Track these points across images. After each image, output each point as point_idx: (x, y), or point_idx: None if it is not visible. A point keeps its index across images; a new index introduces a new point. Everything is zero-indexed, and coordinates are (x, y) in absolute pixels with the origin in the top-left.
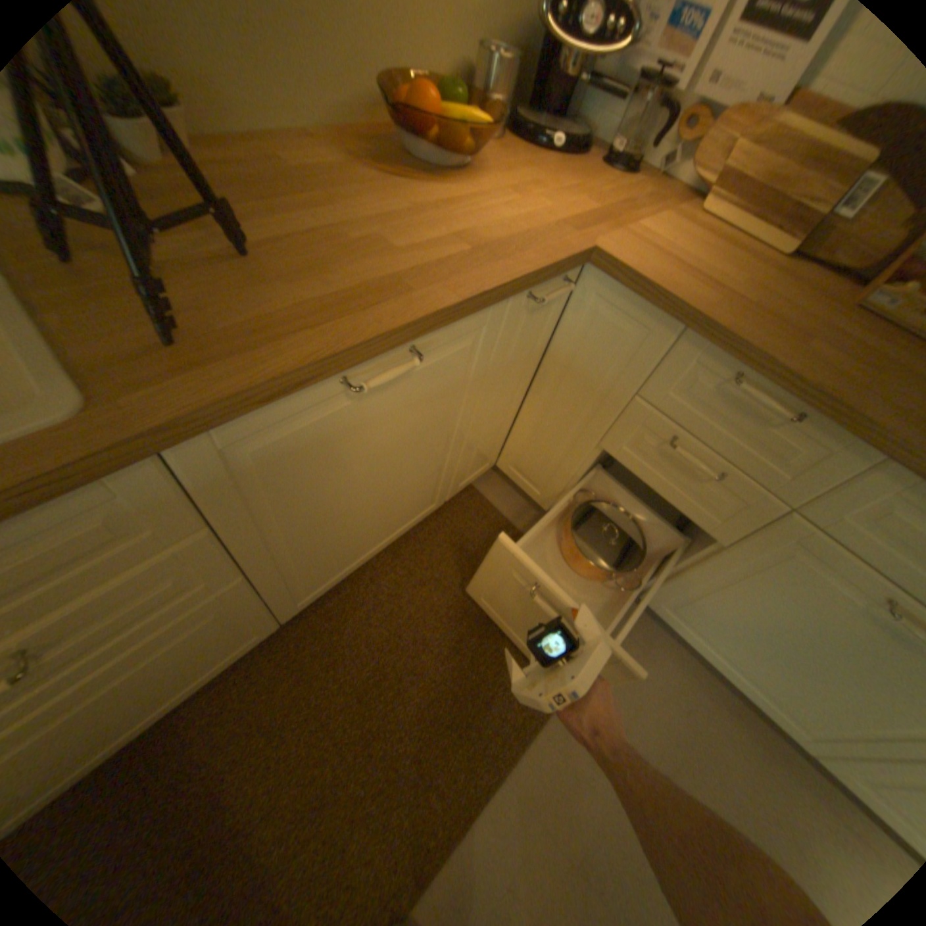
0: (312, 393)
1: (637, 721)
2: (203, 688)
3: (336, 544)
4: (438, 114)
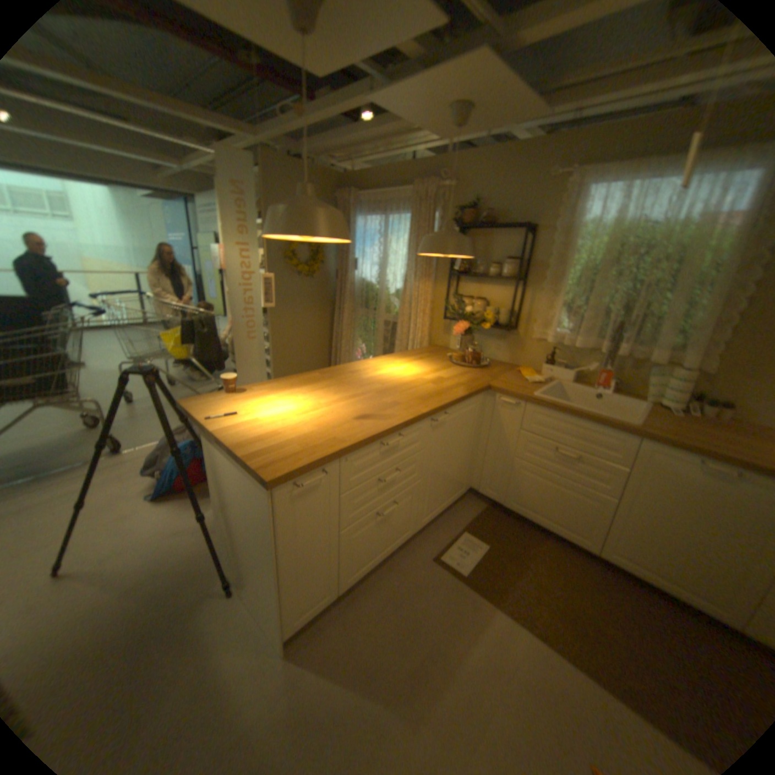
0: (689, 456)
1: None
2: (563, 537)
3: (654, 538)
4: None
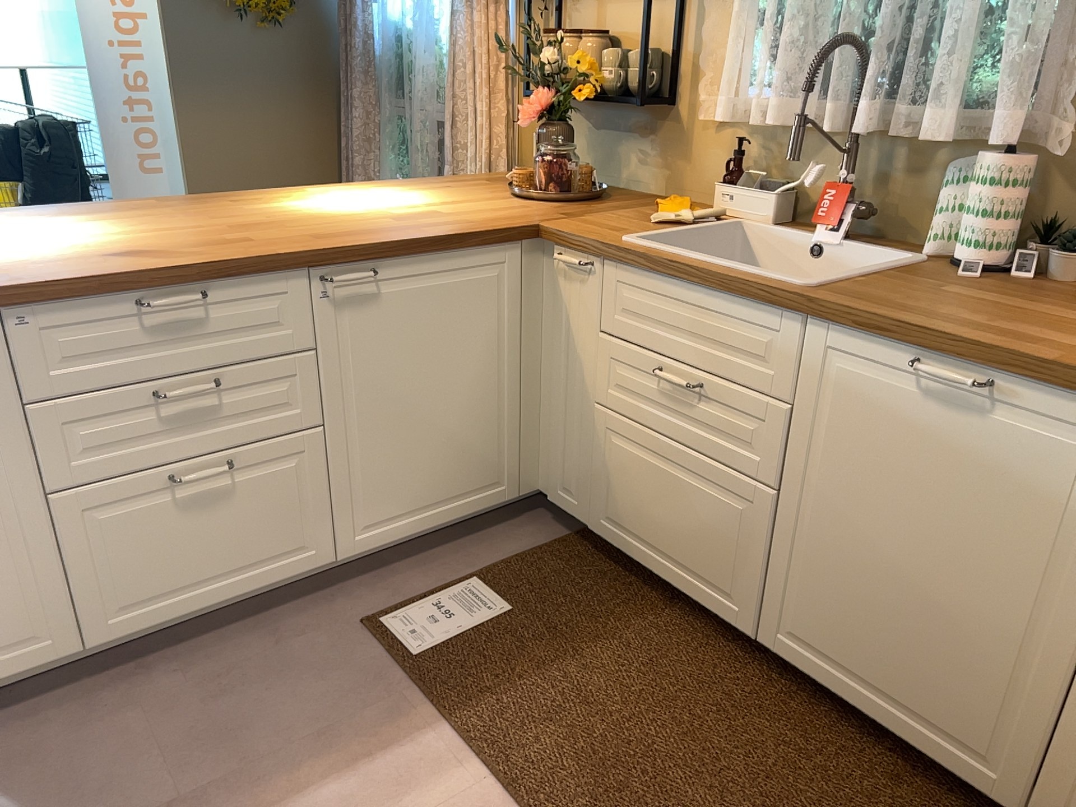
0: (891, 351)
1: None
2: (689, 595)
3: (843, 580)
4: None
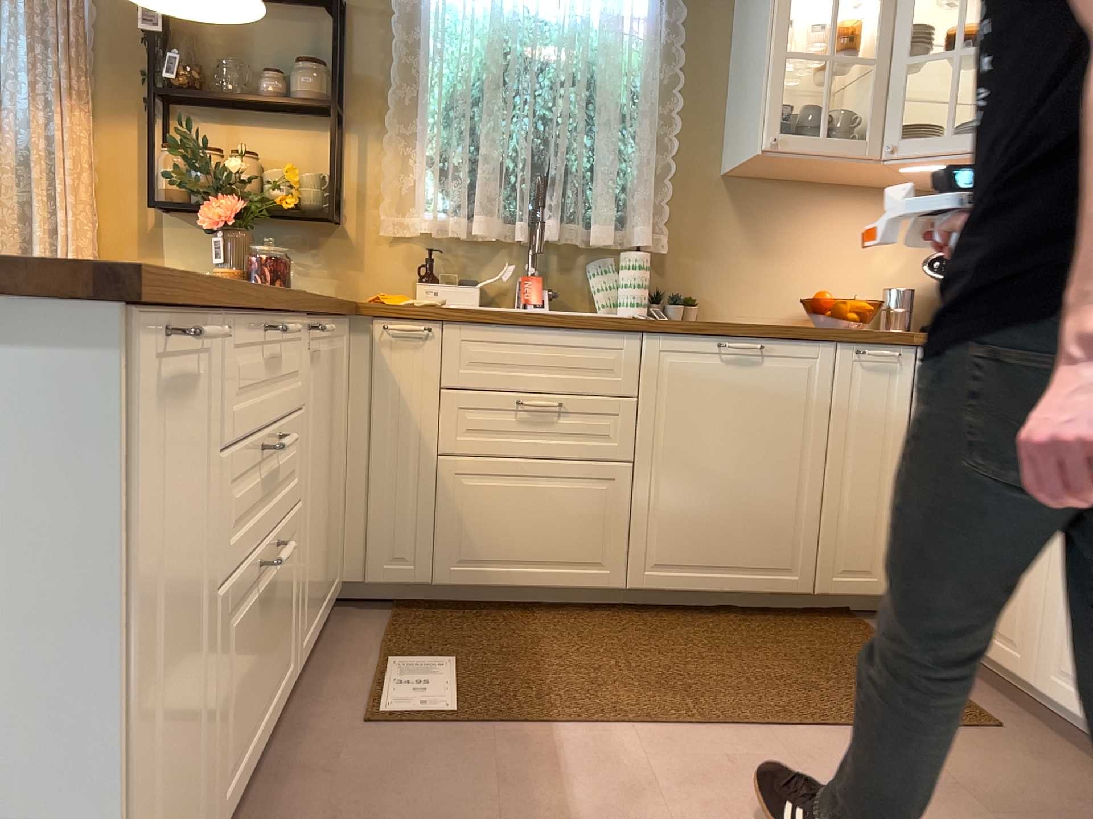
0: (704, 341)
1: (976, 776)
2: (560, 588)
3: (692, 504)
4: (832, 302)
